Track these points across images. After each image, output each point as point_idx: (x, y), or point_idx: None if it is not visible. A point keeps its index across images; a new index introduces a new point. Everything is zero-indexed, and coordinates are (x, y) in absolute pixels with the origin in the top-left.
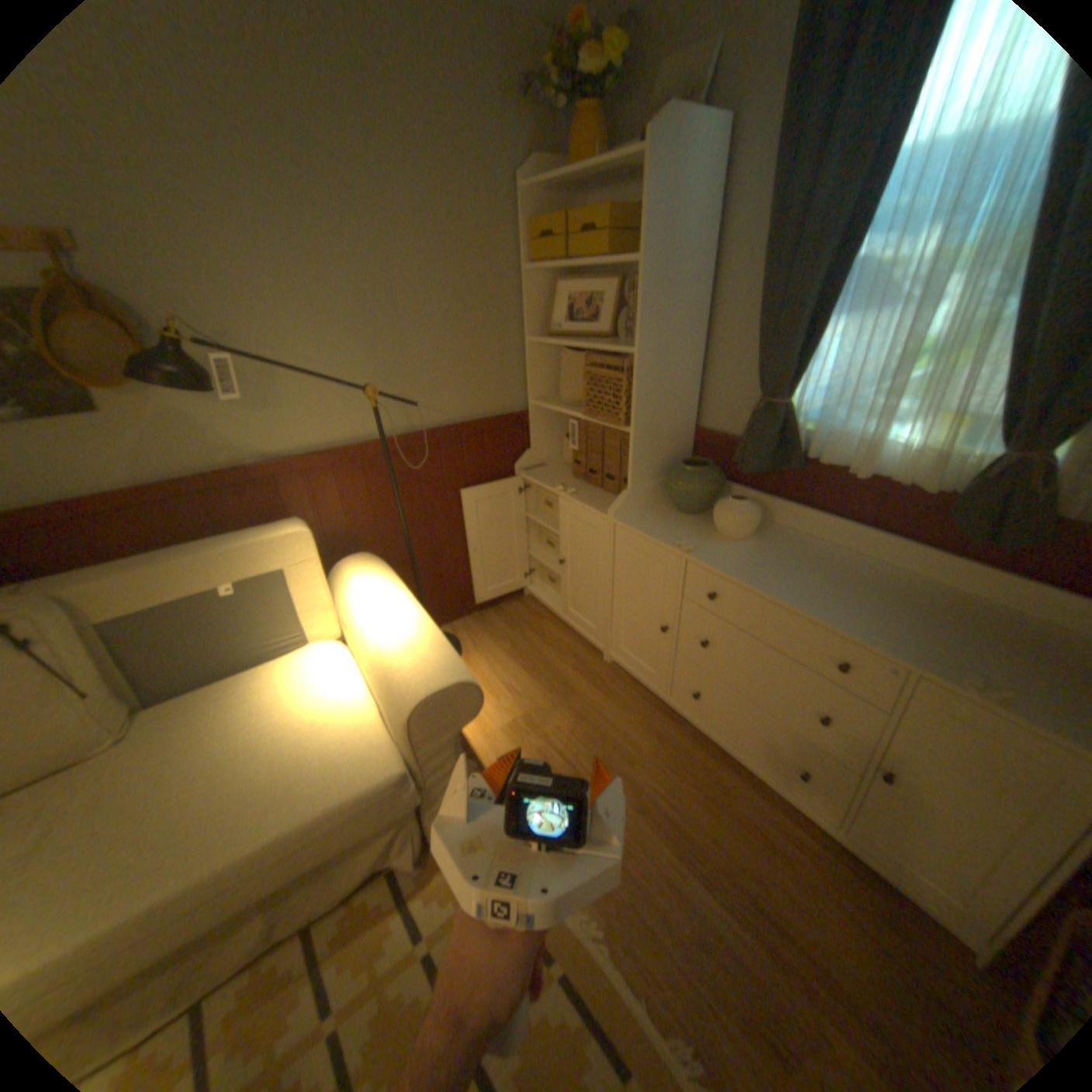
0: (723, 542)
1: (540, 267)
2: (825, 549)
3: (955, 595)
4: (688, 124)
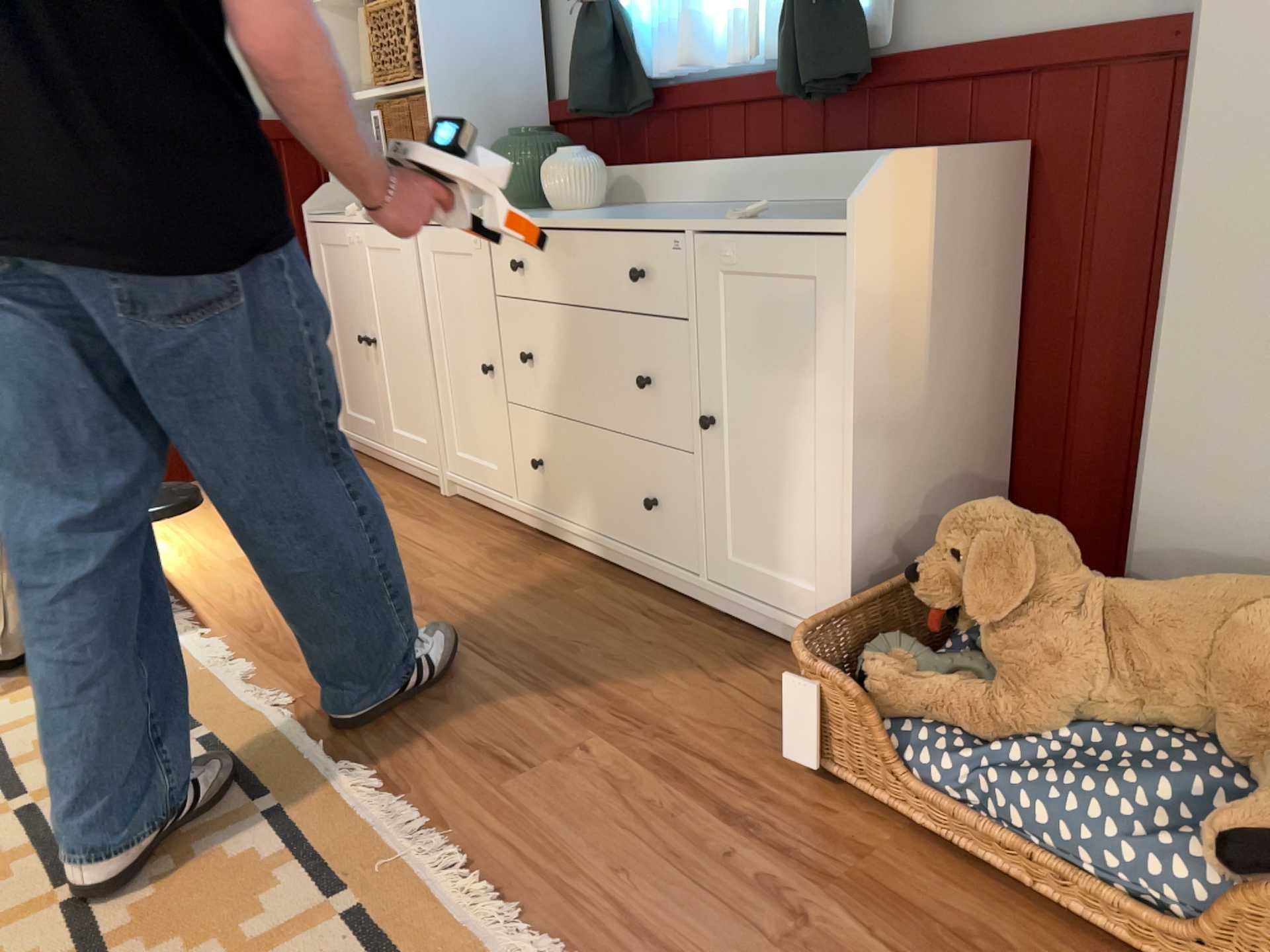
0: (547, 214)
1: None
2: (684, 206)
3: (808, 204)
4: None
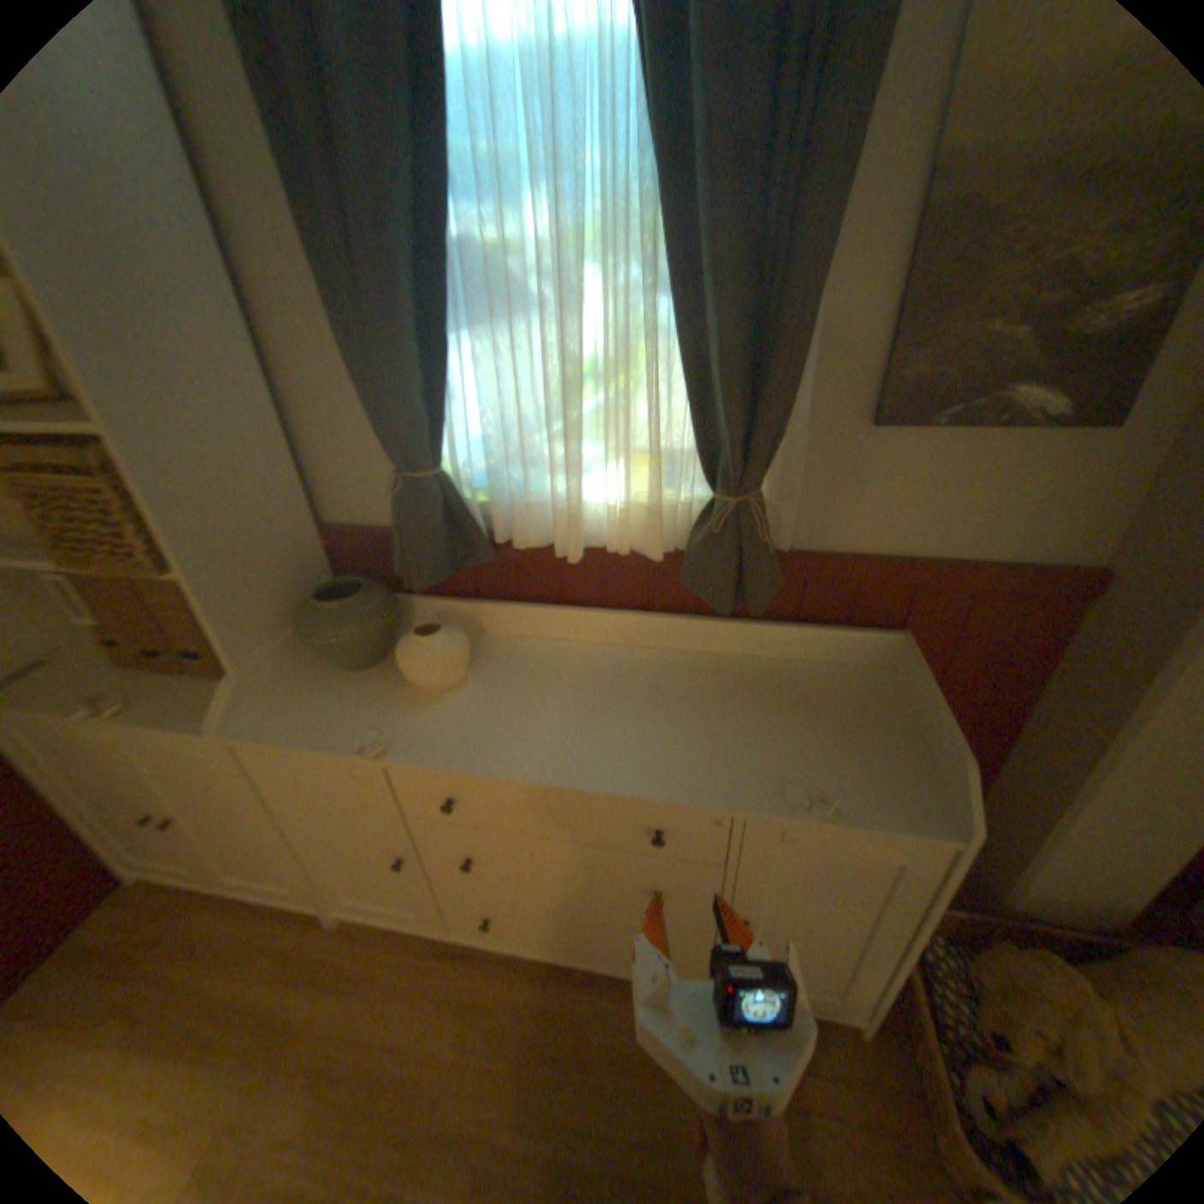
0: (432, 703)
1: None
2: (565, 654)
3: (713, 663)
4: None
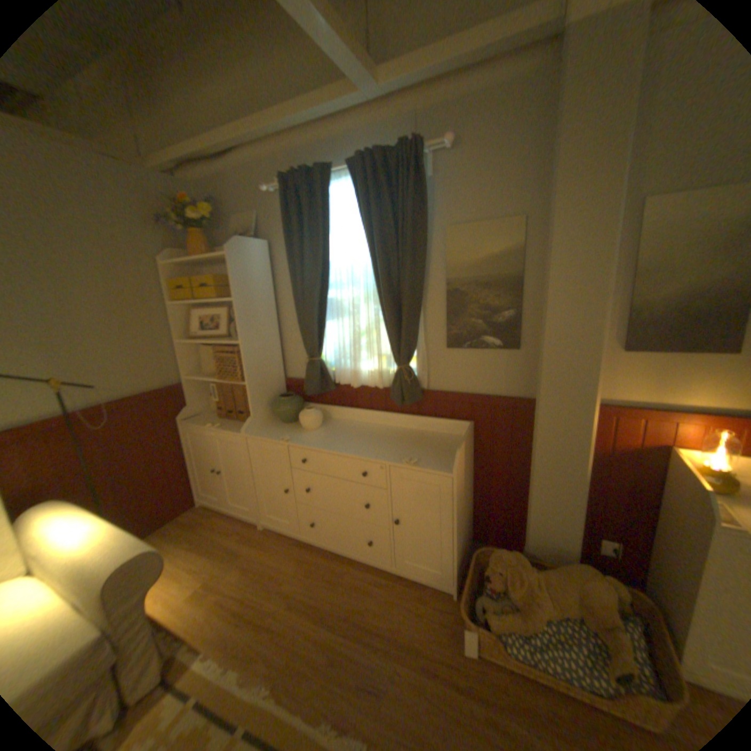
0: (306, 433)
1: (177, 303)
2: (354, 425)
3: (404, 431)
4: (245, 245)
